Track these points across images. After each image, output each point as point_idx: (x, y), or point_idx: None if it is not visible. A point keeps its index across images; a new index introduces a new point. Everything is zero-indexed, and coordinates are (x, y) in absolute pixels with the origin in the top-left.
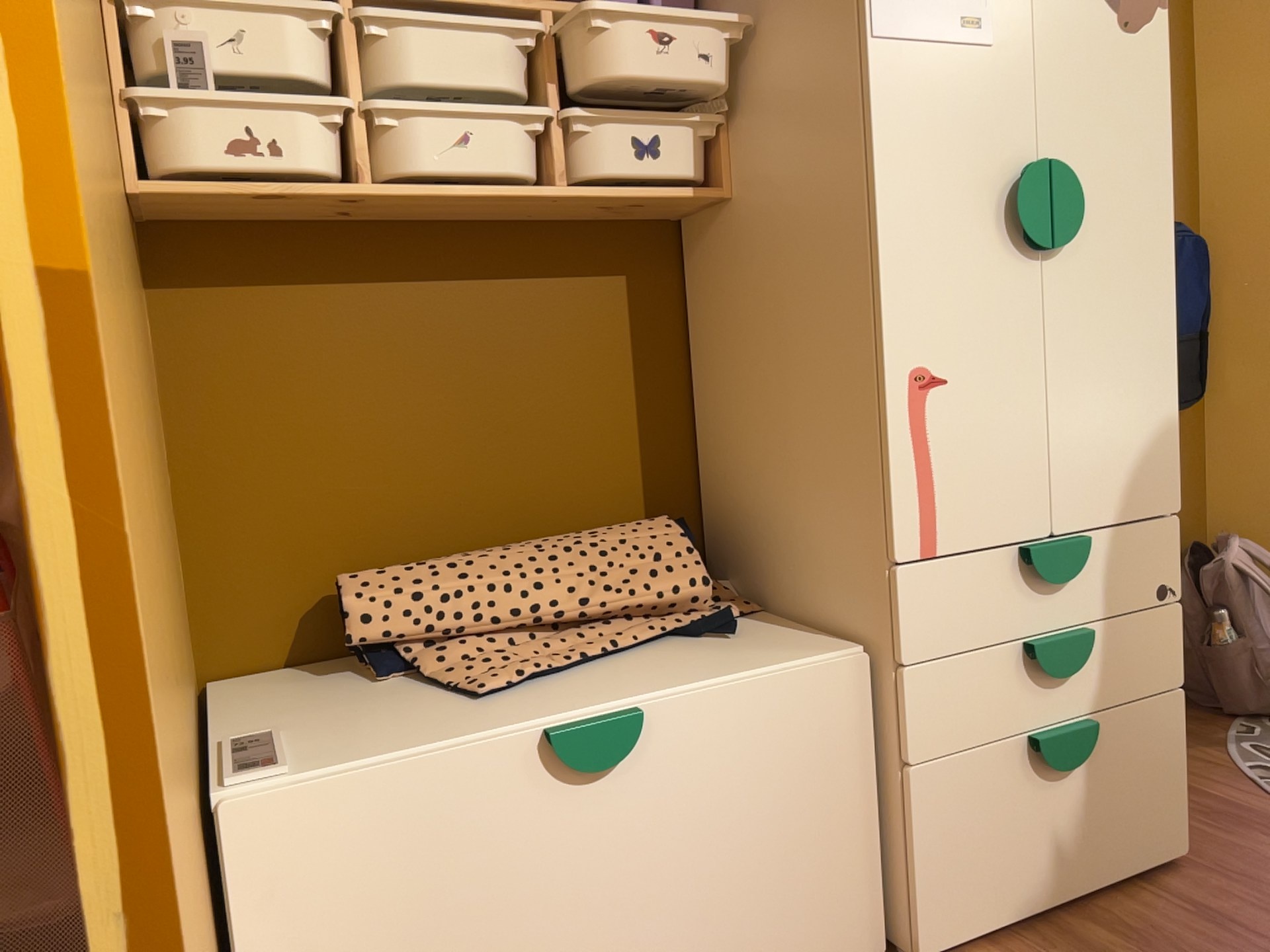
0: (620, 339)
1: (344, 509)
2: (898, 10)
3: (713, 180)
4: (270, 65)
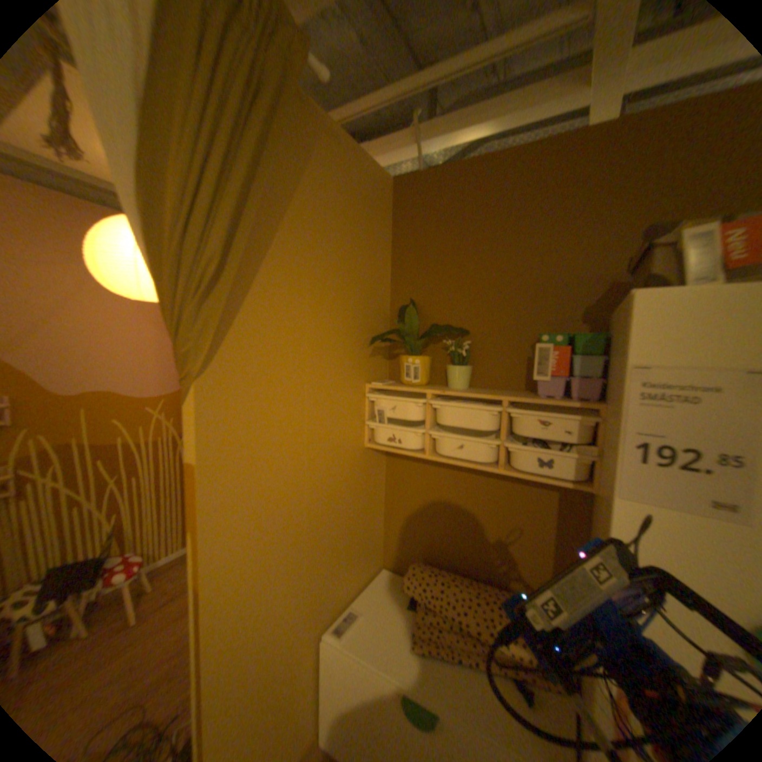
0: (551, 520)
1: (429, 539)
2: (646, 486)
3: (596, 479)
4: (404, 415)
